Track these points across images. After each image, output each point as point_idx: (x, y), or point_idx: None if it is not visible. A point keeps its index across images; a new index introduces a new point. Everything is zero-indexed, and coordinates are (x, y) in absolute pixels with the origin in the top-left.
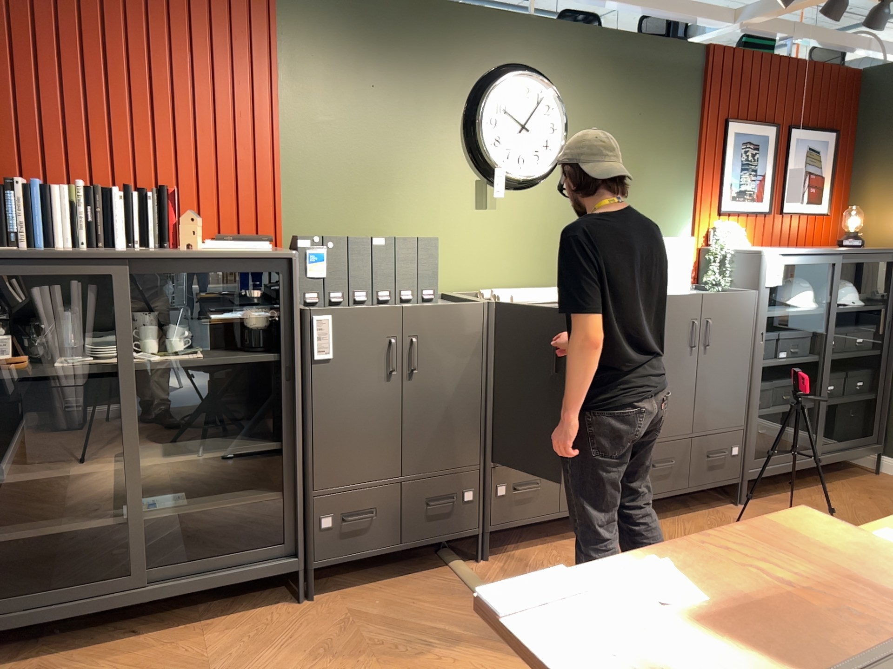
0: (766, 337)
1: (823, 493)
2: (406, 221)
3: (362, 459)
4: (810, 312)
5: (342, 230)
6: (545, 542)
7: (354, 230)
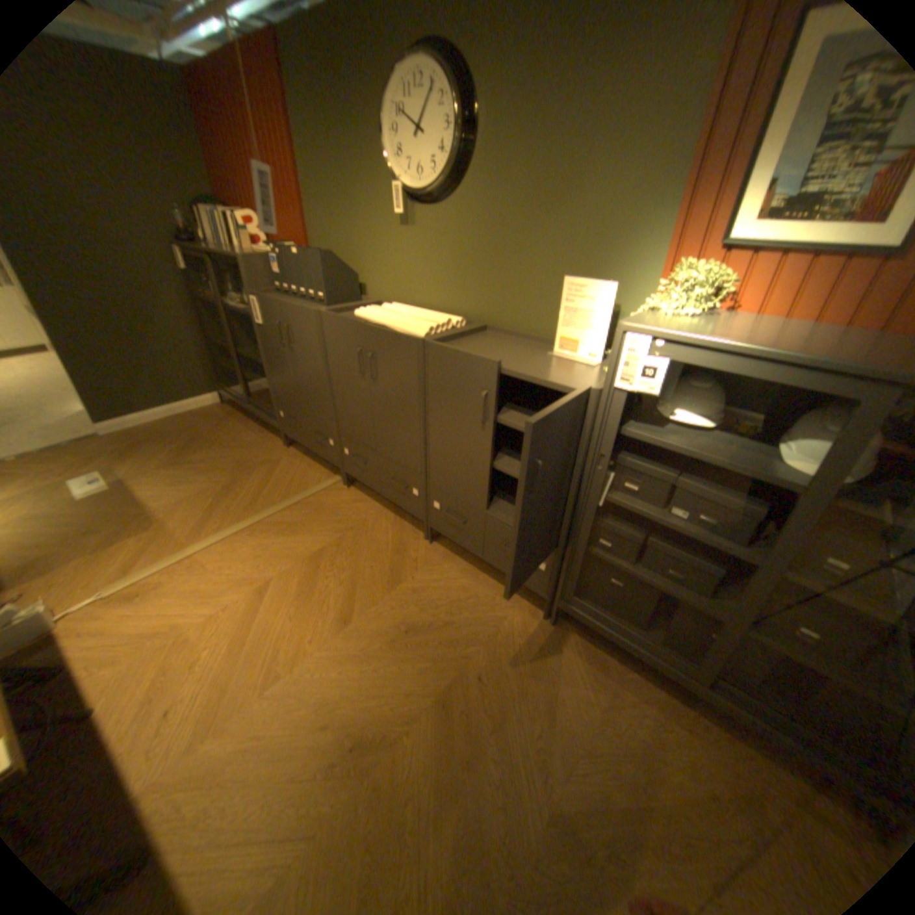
0: (644, 470)
1: (673, 722)
2: (360, 237)
3: (287, 390)
4: (755, 474)
5: (331, 242)
6: (388, 506)
7: (336, 242)
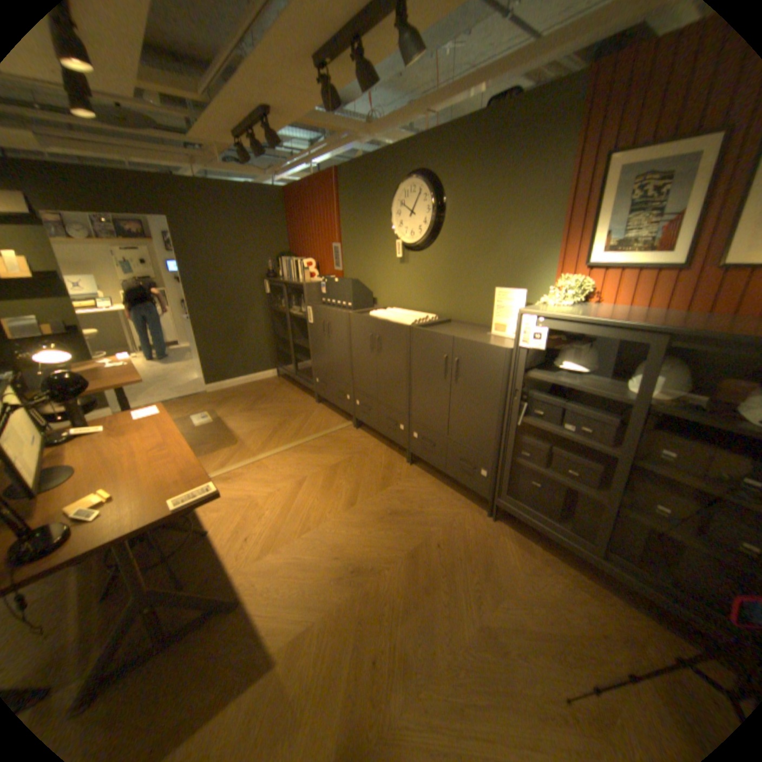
0: (545, 400)
1: (580, 589)
2: (375, 270)
3: (323, 363)
4: (607, 395)
5: (357, 274)
6: (382, 441)
7: (360, 274)
